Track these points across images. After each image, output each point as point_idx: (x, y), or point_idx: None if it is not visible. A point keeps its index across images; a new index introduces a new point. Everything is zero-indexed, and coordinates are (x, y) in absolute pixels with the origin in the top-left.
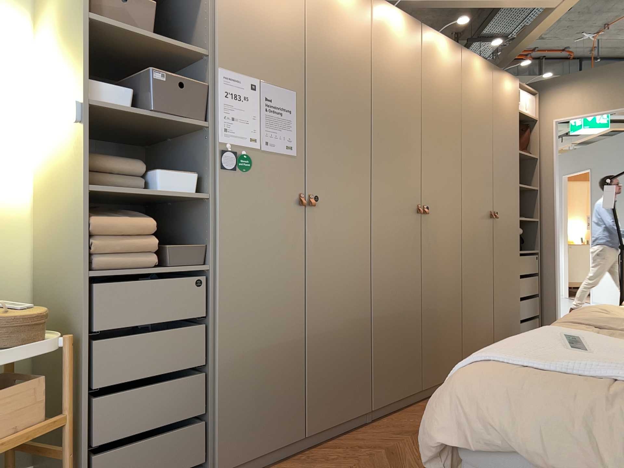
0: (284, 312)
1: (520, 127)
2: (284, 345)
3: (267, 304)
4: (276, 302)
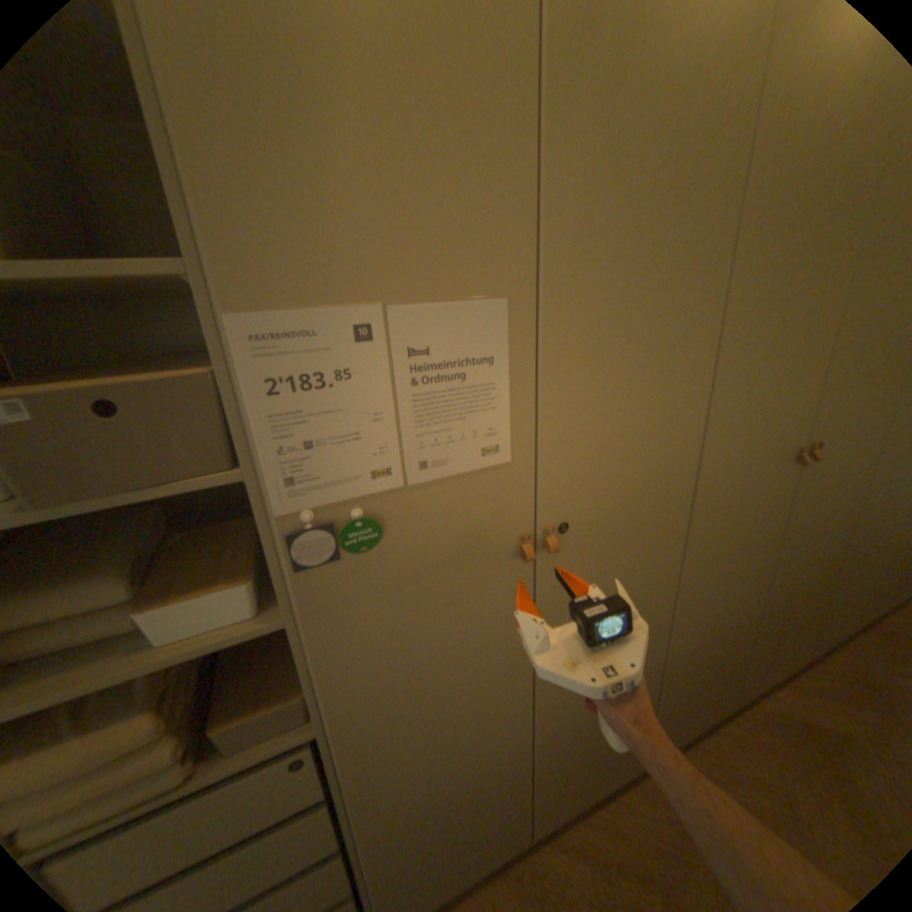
0: (491, 730)
1: None
2: (493, 768)
3: (454, 734)
4: (473, 725)
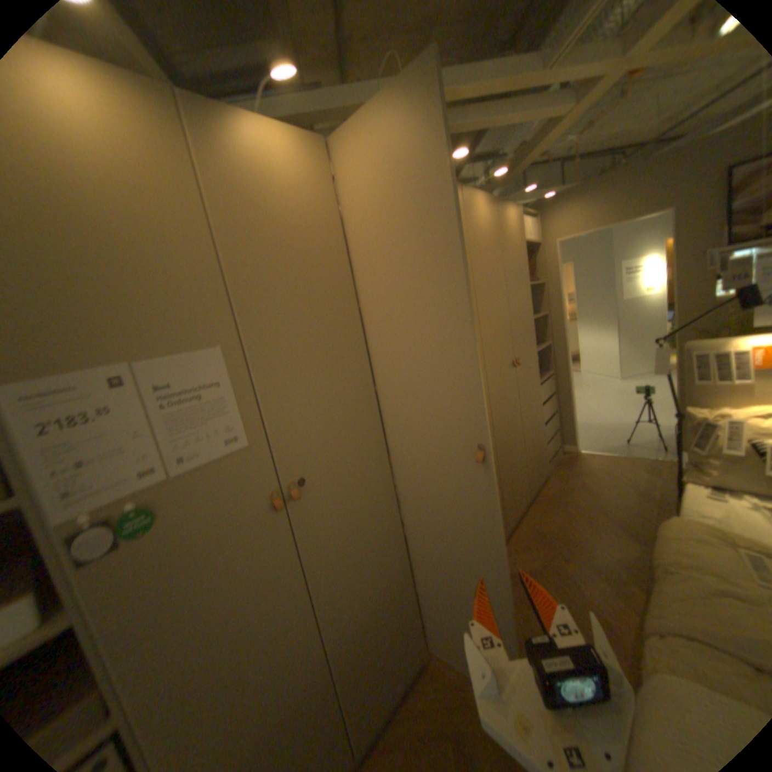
0: (287, 660)
1: (525, 255)
2: (298, 696)
3: (255, 674)
4: (270, 660)
